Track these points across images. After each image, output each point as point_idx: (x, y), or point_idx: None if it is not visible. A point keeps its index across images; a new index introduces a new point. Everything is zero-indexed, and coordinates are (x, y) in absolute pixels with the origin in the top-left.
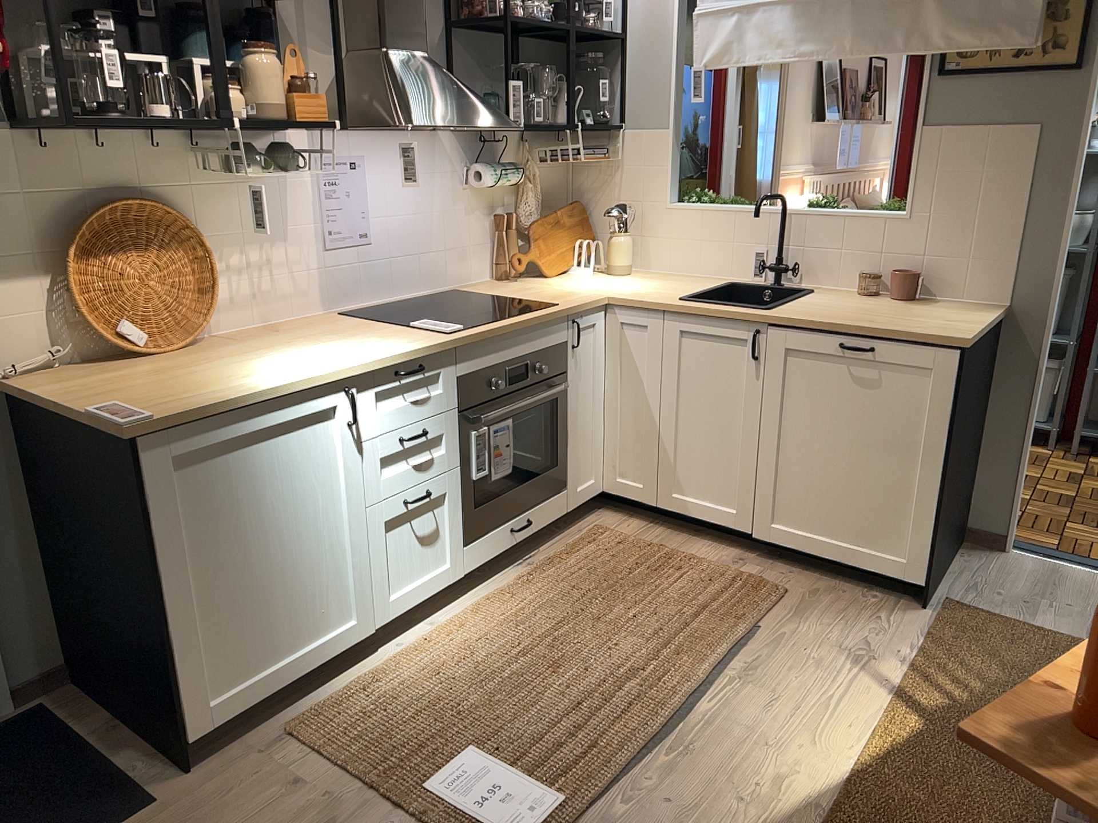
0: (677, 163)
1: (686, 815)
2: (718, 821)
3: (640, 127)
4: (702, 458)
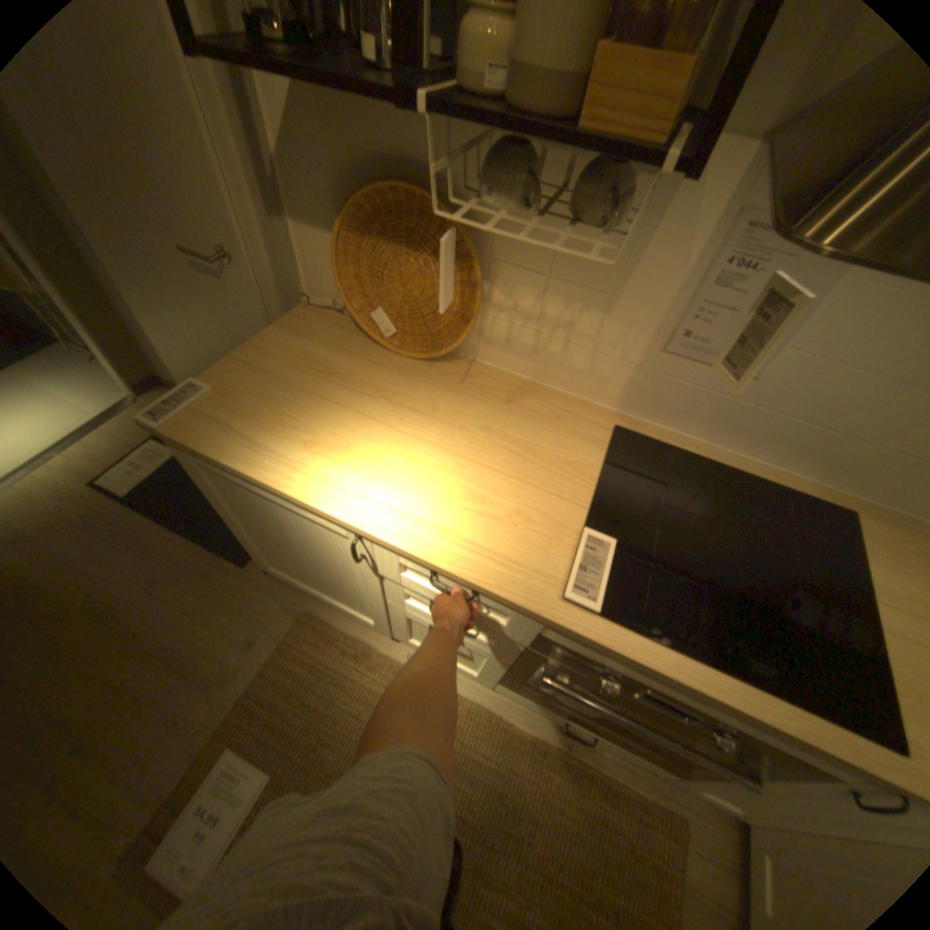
0: None
1: None
2: None
3: None
4: None
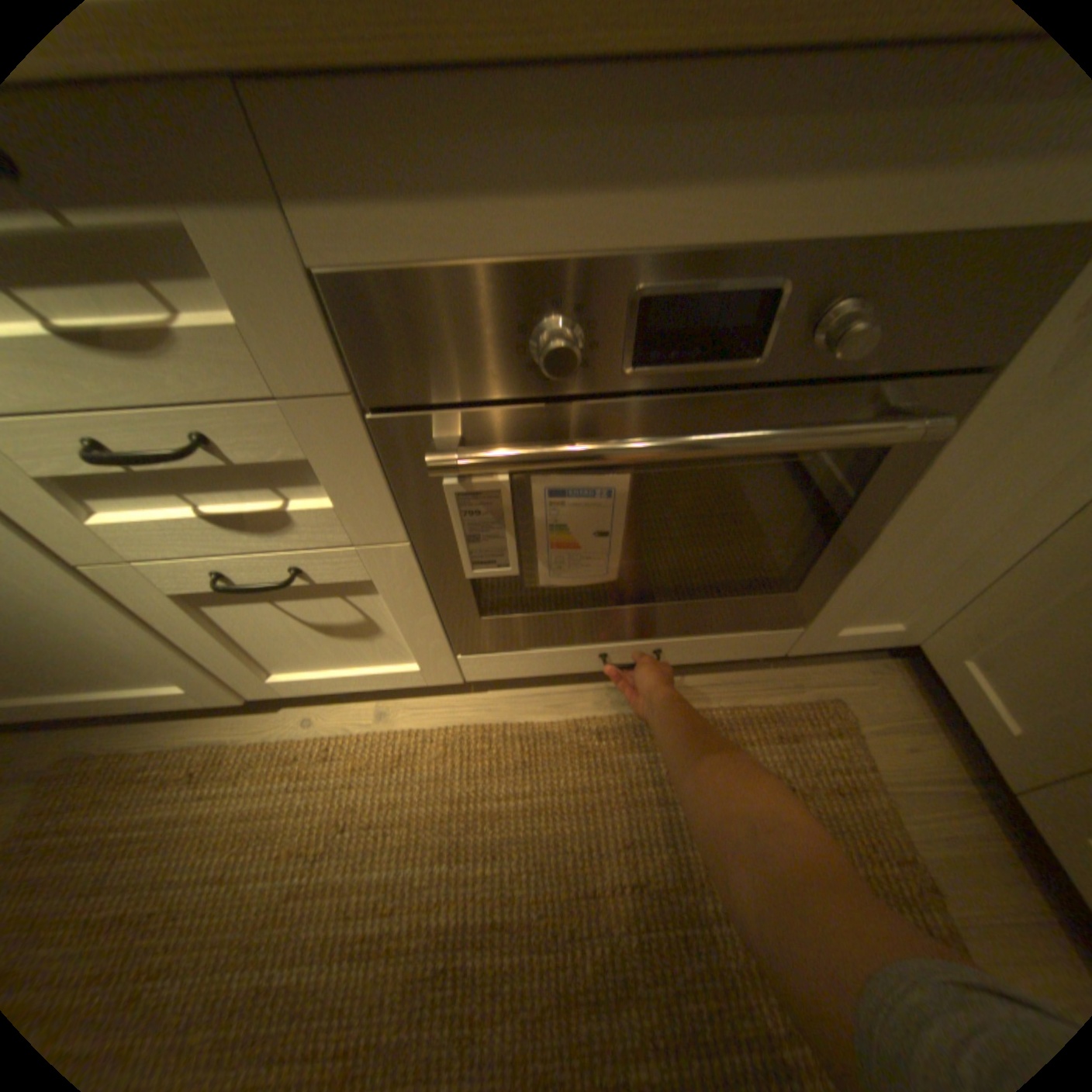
0: None
1: None
2: None
3: None
4: None
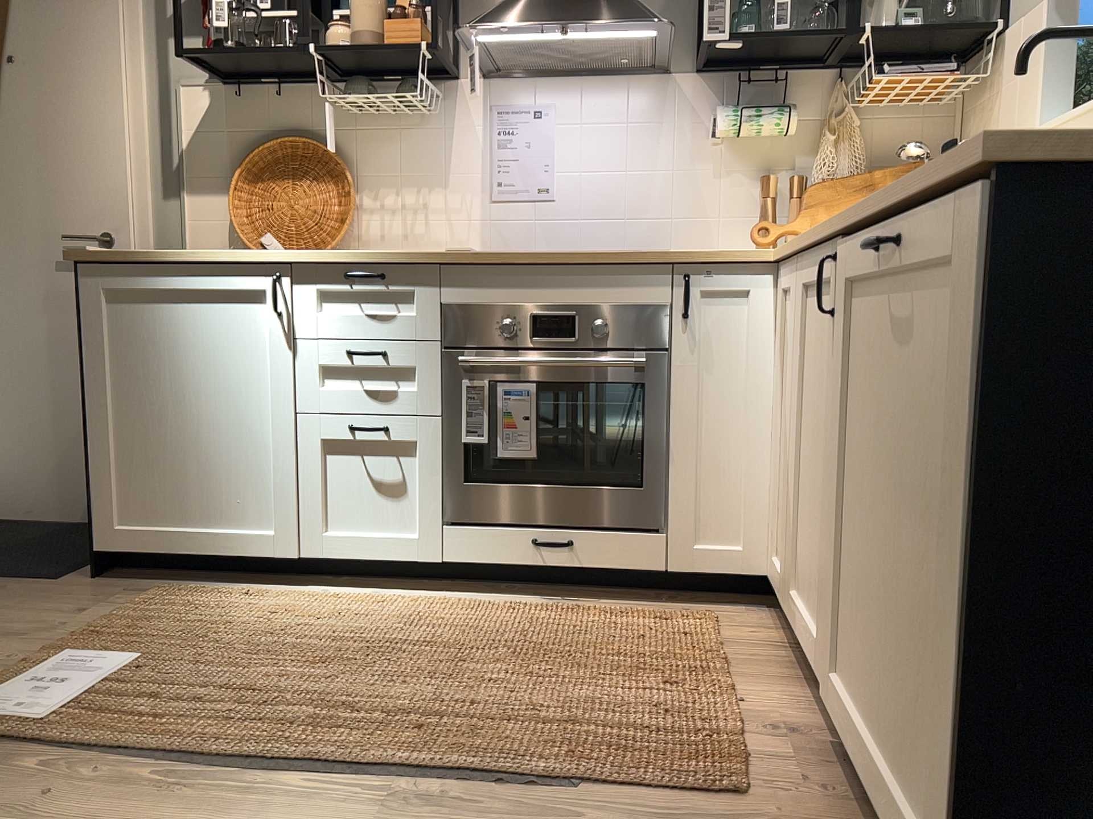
0: (1058, 58)
1: None
2: None
3: (1016, 19)
4: (813, 526)
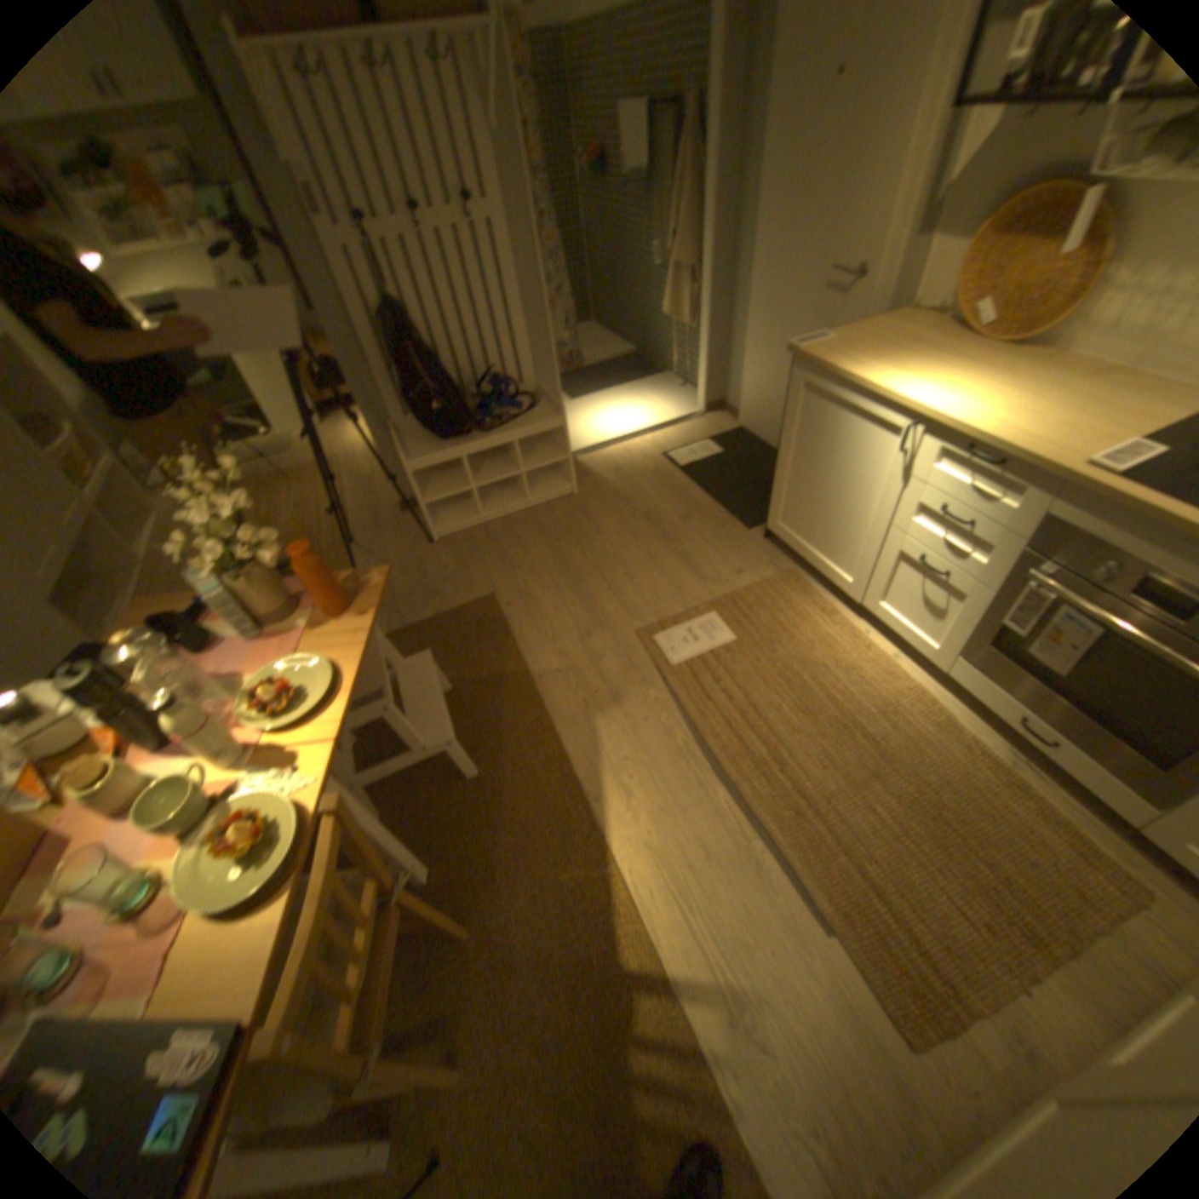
0: None
1: (631, 723)
2: (619, 737)
3: None
4: None
